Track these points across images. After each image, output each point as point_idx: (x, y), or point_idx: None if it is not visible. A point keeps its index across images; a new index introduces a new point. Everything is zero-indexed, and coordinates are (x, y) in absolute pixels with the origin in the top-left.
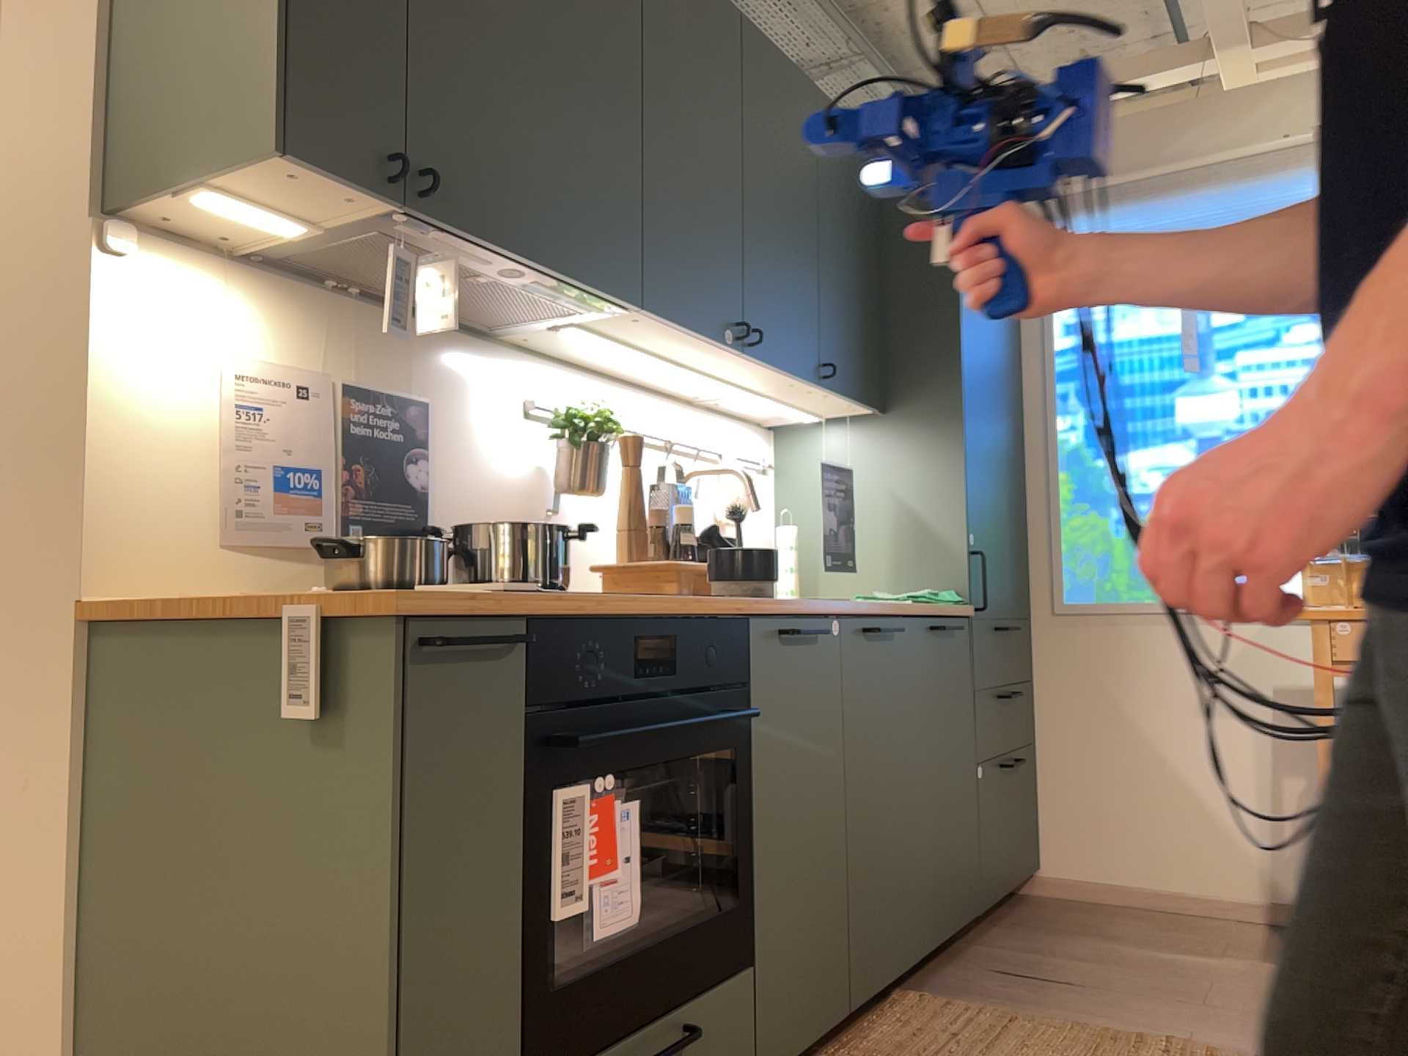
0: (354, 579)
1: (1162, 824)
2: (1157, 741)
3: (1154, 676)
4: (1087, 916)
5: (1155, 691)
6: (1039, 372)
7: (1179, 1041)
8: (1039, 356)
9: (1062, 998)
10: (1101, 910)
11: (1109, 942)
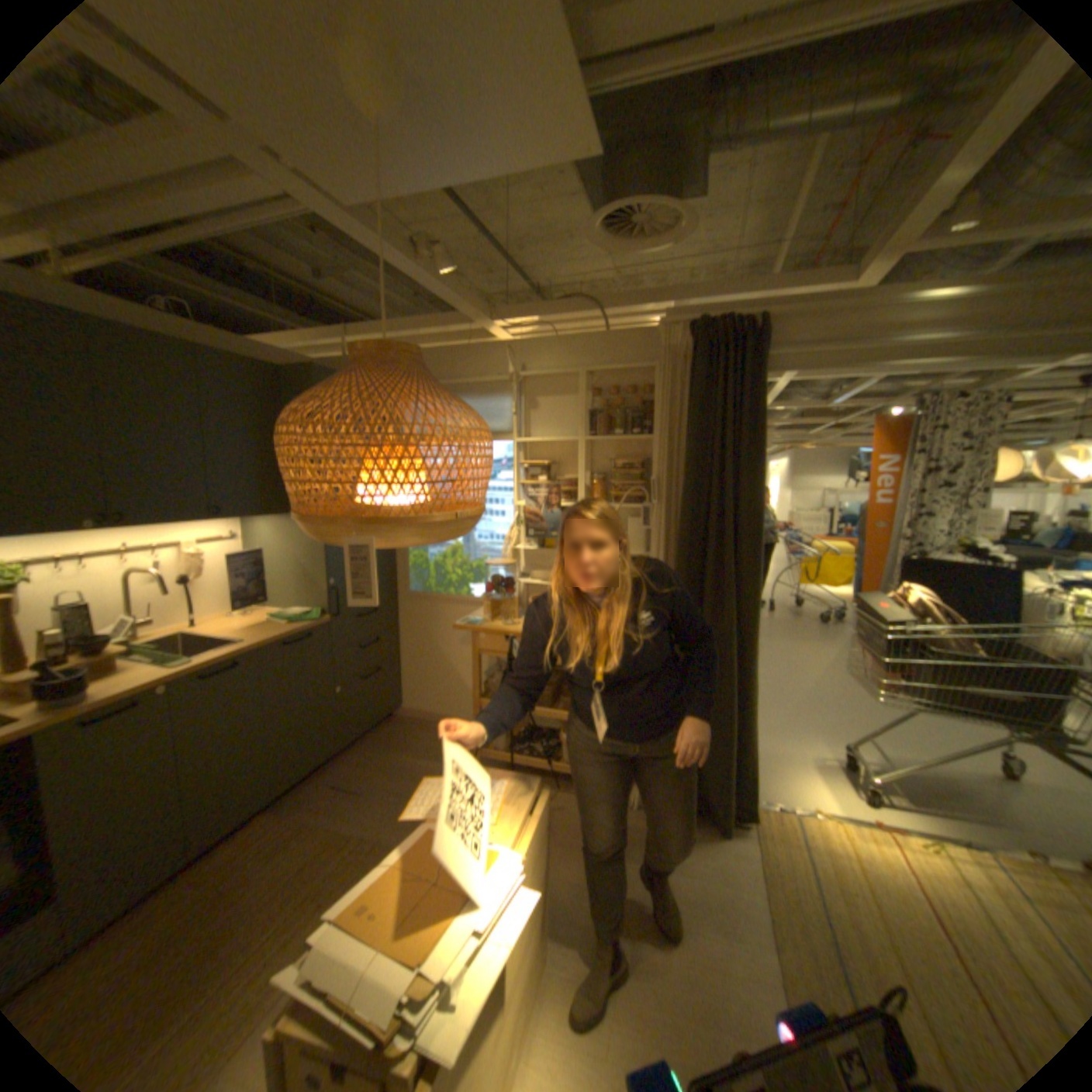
0: None
1: (446, 691)
2: (445, 656)
3: (445, 627)
4: (408, 734)
5: (445, 635)
6: None
7: (364, 843)
8: None
9: (341, 809)
10: (419, 727)
11: (401, 755)
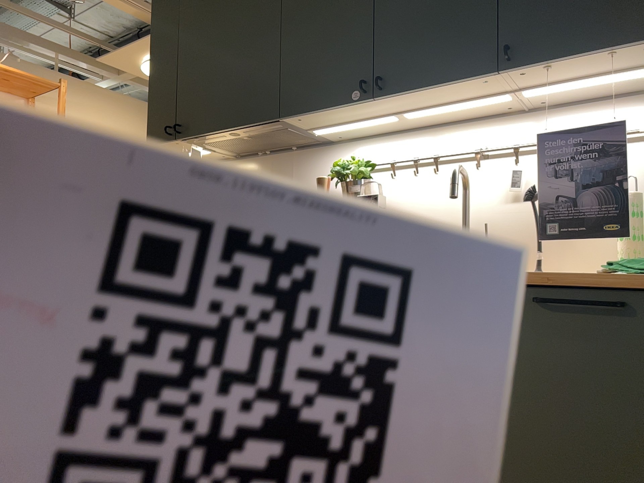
0: None
1: None
2: None
3: None
4: None
5: None
6: None
7: None
8: None
9: None
10: None
11: None
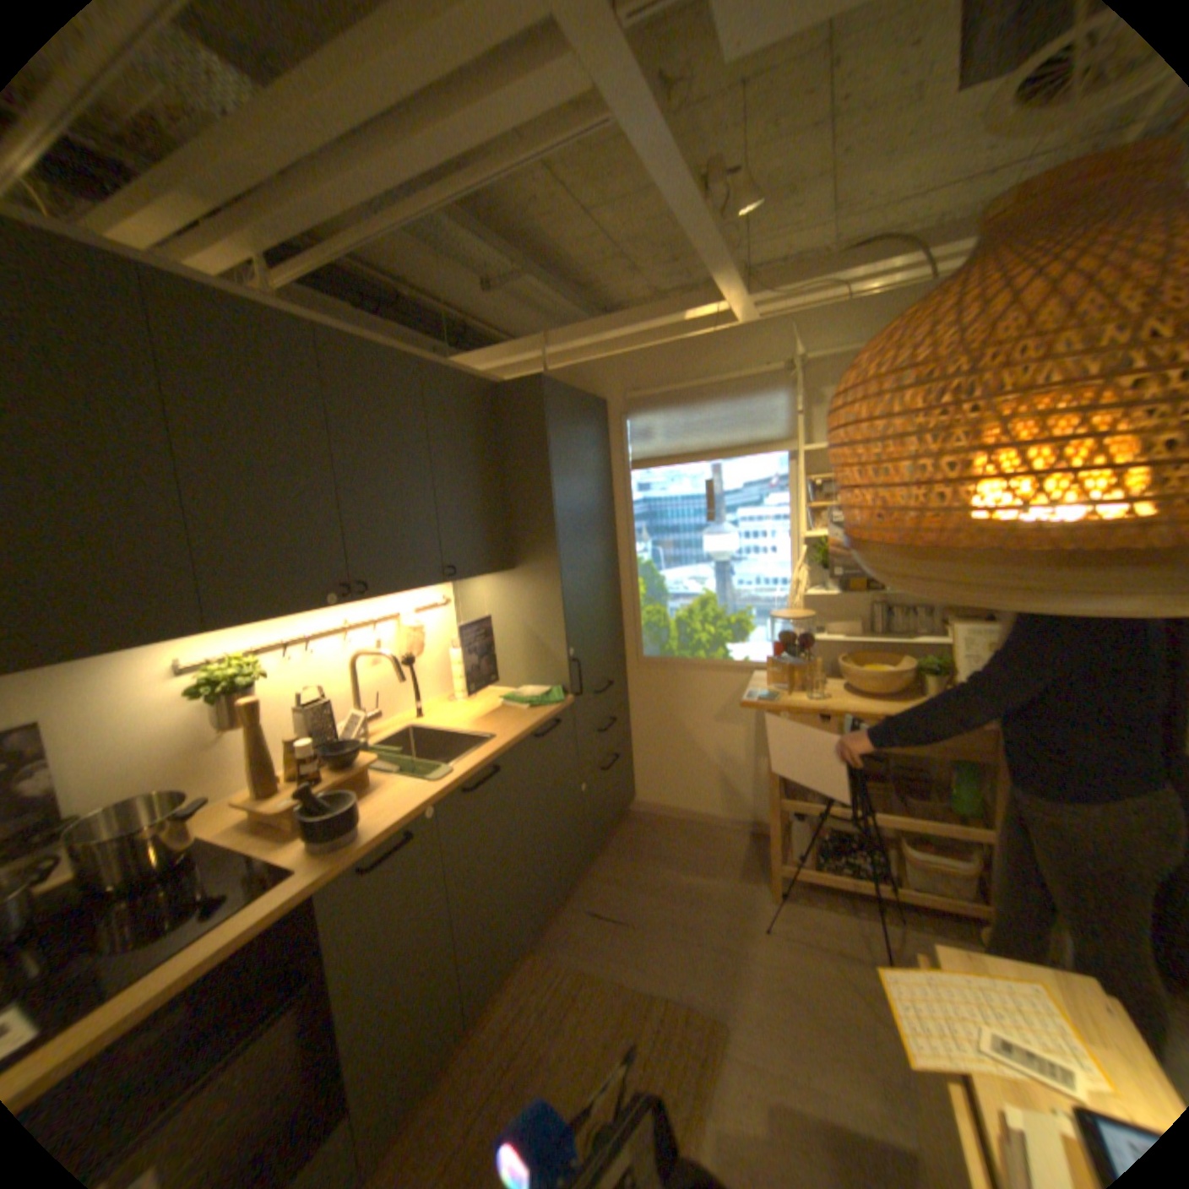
0: None
1: (696, 779)
2: (693, 736)
3: (691, 700)
4: (654, 835)
5: (692, 709)
6: (623, 514)
7: (670, 1003)
8: (623, 504)
9: (616, 947)
10: (663, 826)
11: (659, 867)
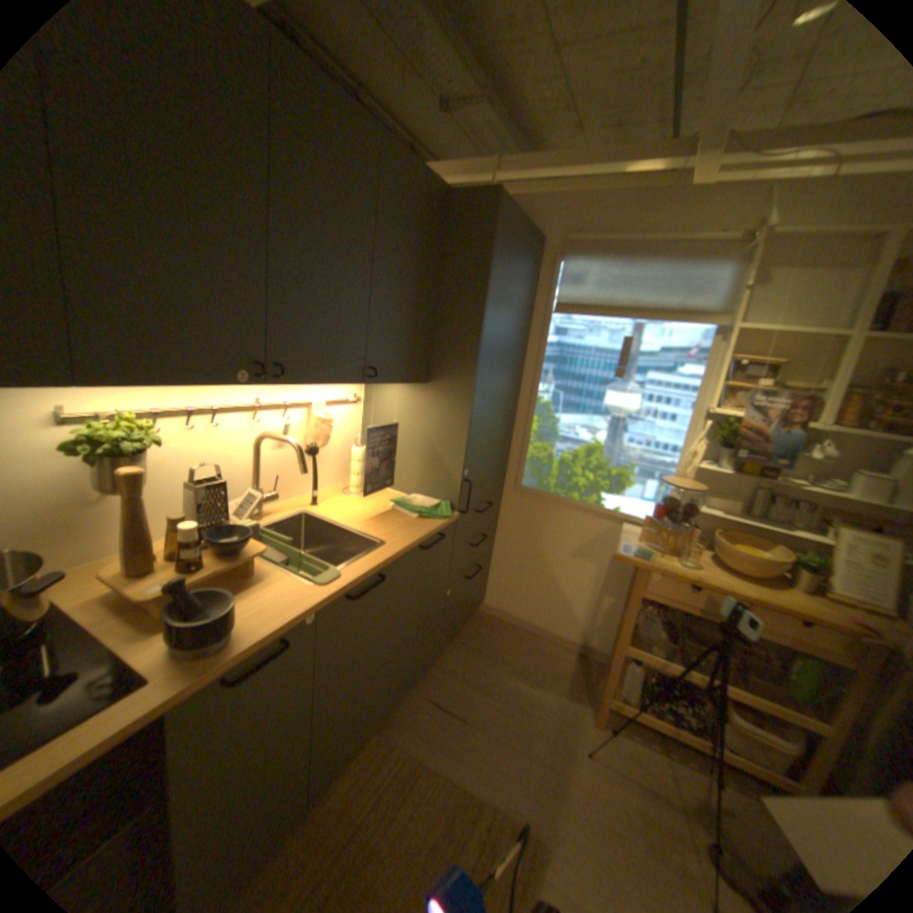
0: None
1: (542, 599)
2: (550, 563)
3: (556, 533)
4: (496, 638)
5: (555, 540)
6: (536, 353)
7: (499, 813)
8: (538, 343)
9: (455, 742)
10: (505, 630)
11: (499, 669)
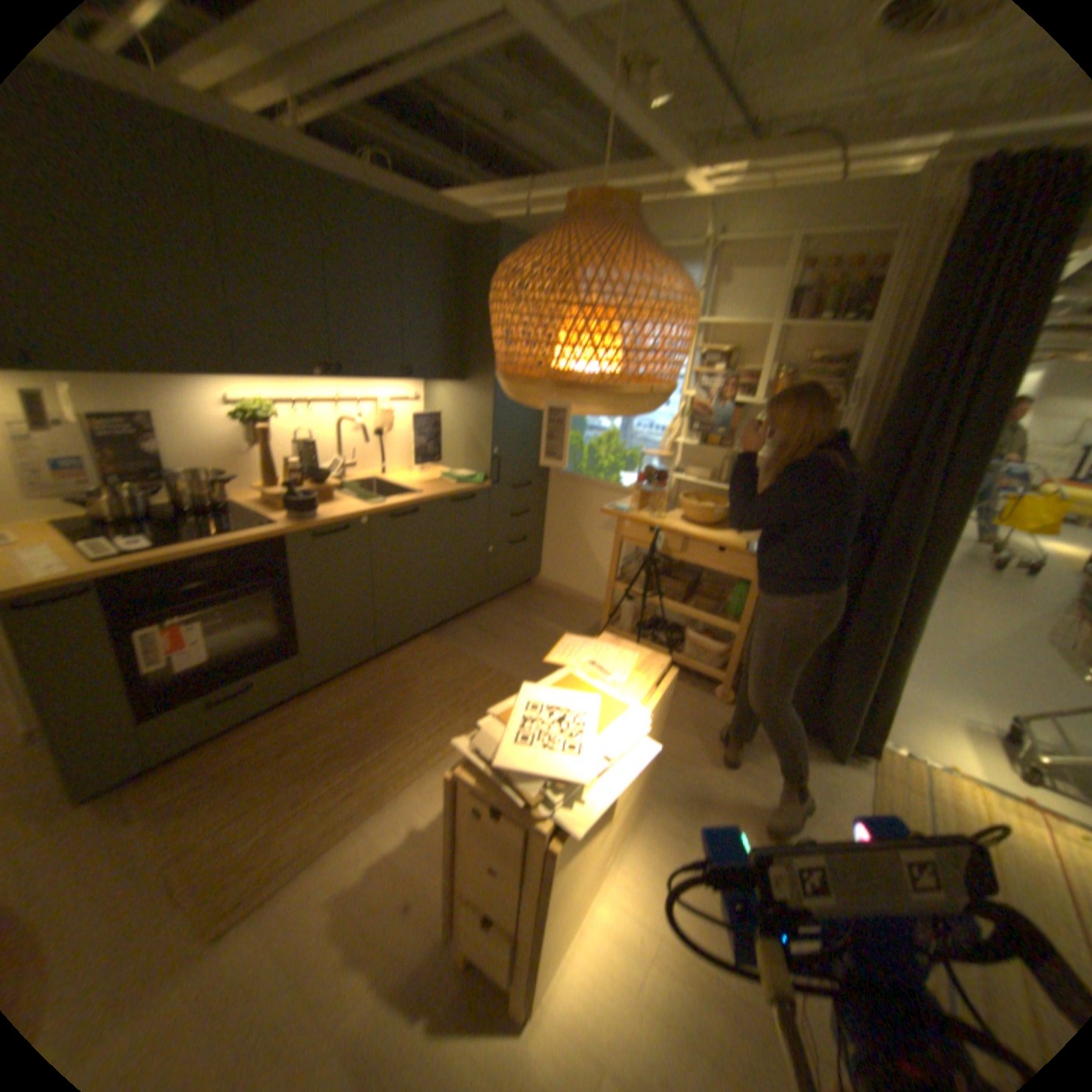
0: (96, 510)
1: (582, 566)
2: (586, 534)
3: (589, 507)
4: (543, 596)
5: (589, 514)
6: None
7: (503, 671)
8: None
9: (486, 642)
10: (553, 593)
11: (537, 612)
